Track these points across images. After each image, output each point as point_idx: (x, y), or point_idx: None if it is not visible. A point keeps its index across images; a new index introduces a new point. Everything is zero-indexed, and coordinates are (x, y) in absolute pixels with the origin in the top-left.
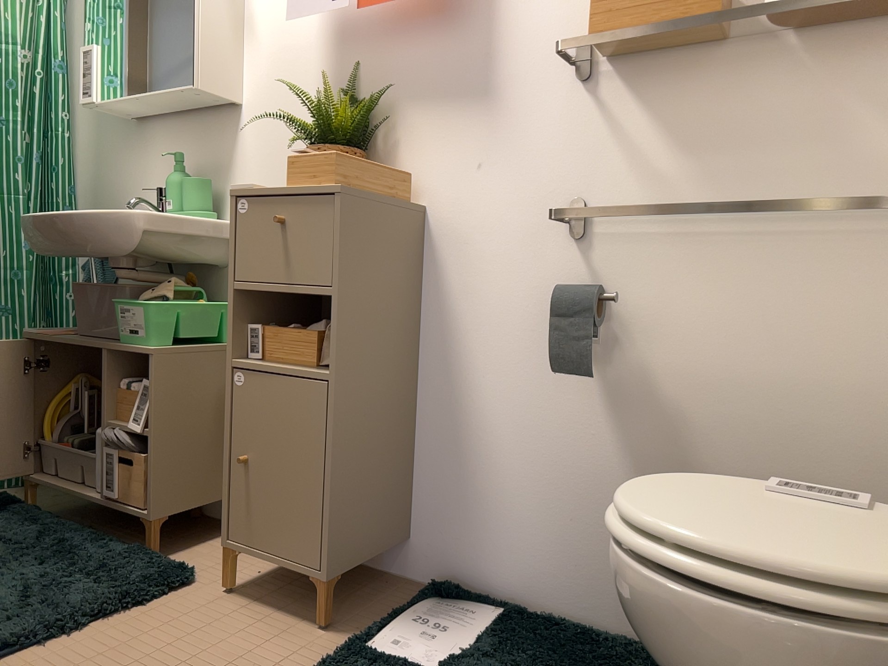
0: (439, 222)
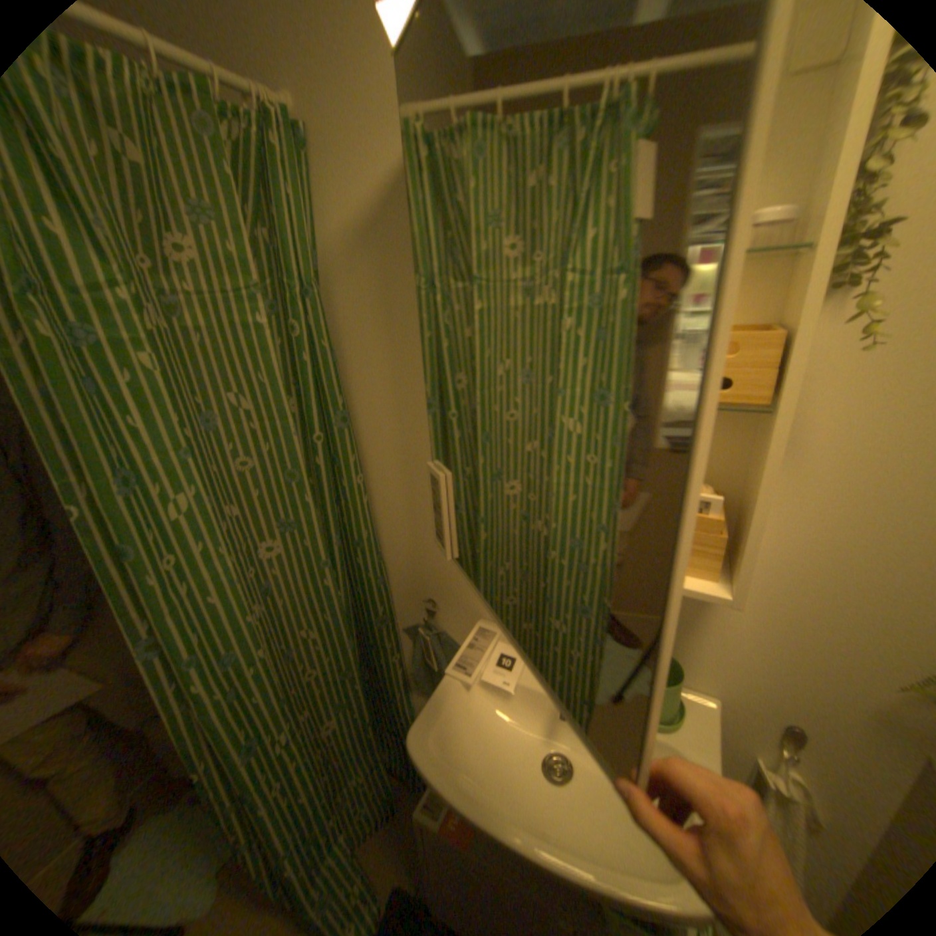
0: None
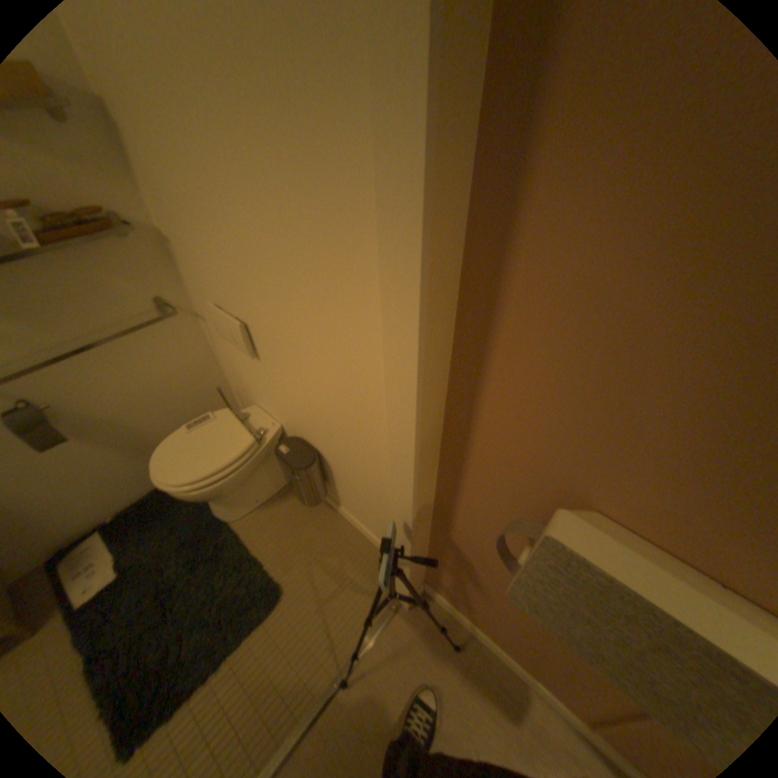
0: None
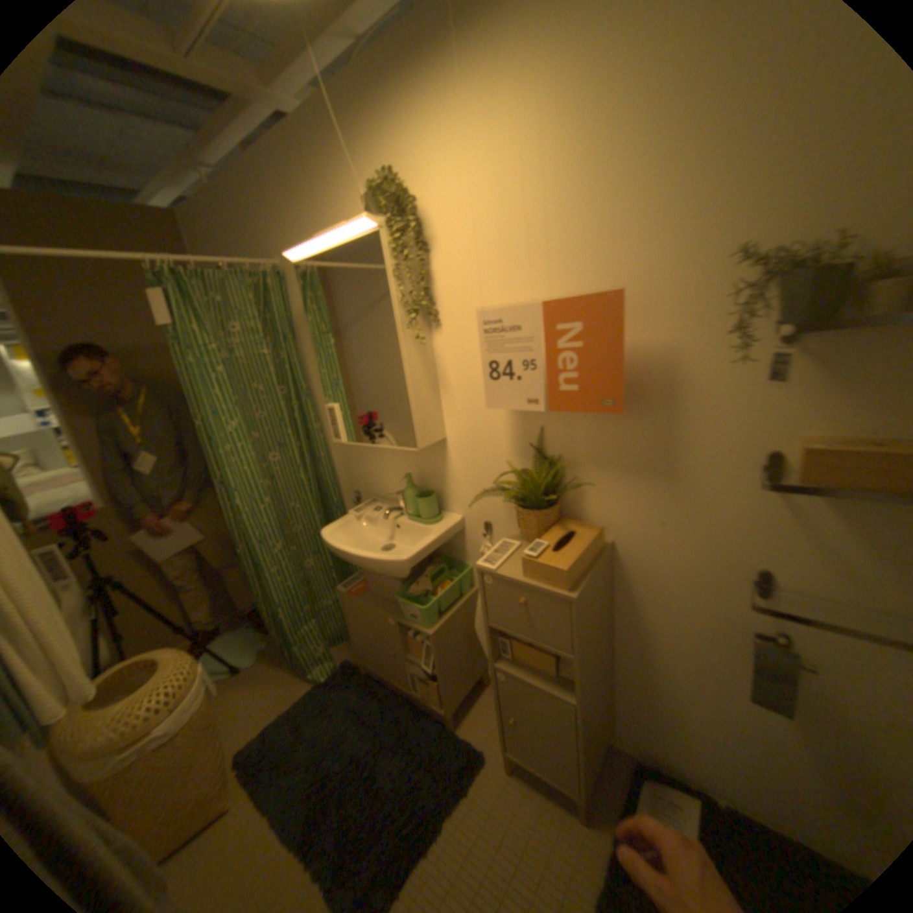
0: (627, 553)
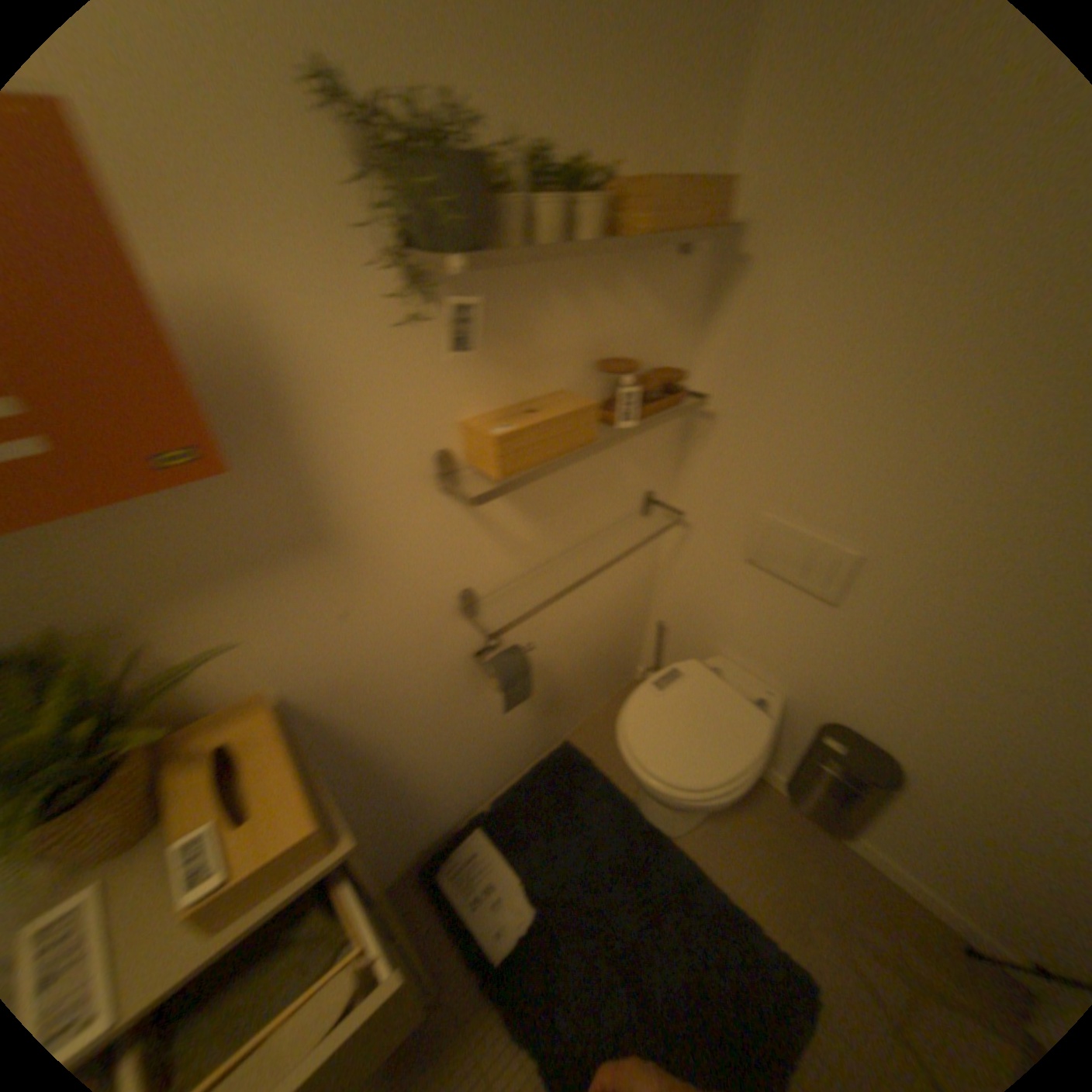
0: (309, 689)
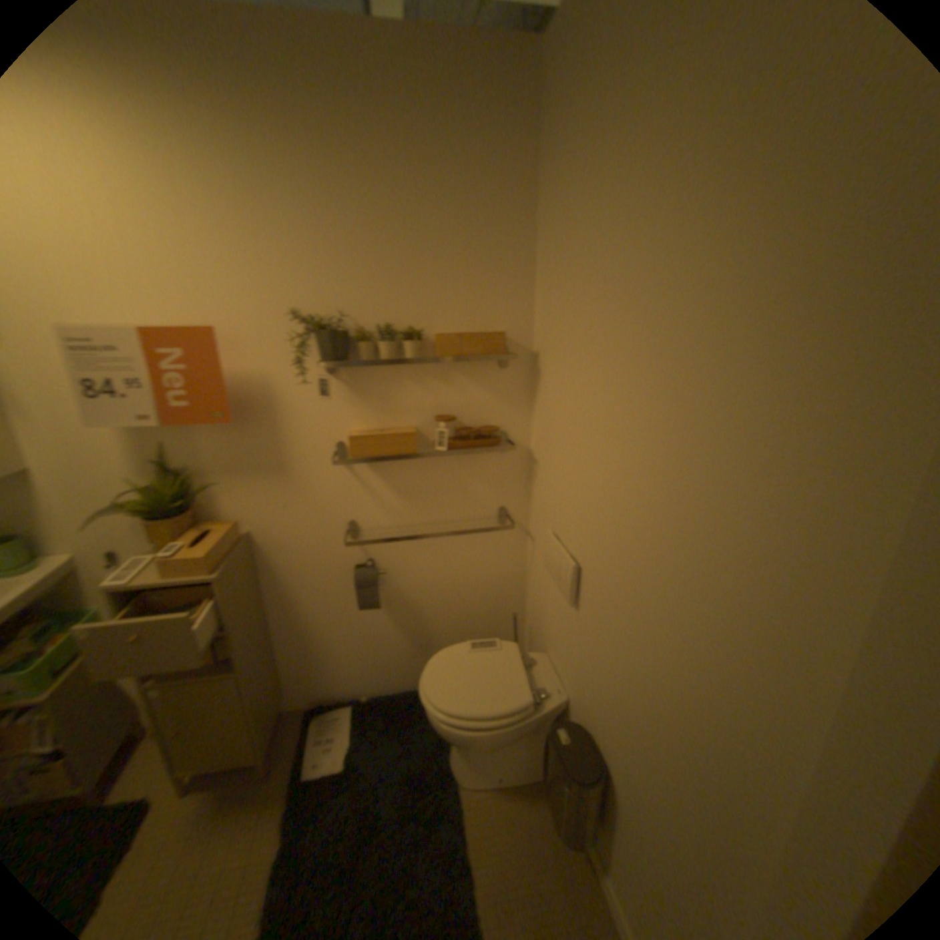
0: (260, 540)
